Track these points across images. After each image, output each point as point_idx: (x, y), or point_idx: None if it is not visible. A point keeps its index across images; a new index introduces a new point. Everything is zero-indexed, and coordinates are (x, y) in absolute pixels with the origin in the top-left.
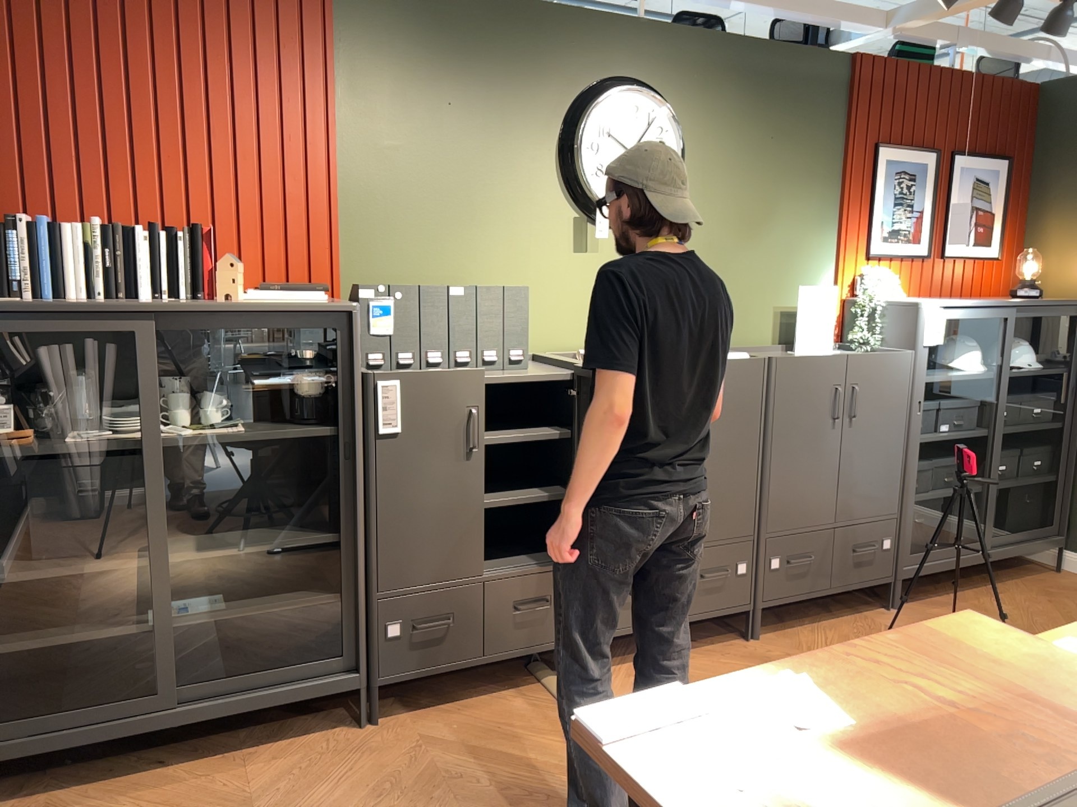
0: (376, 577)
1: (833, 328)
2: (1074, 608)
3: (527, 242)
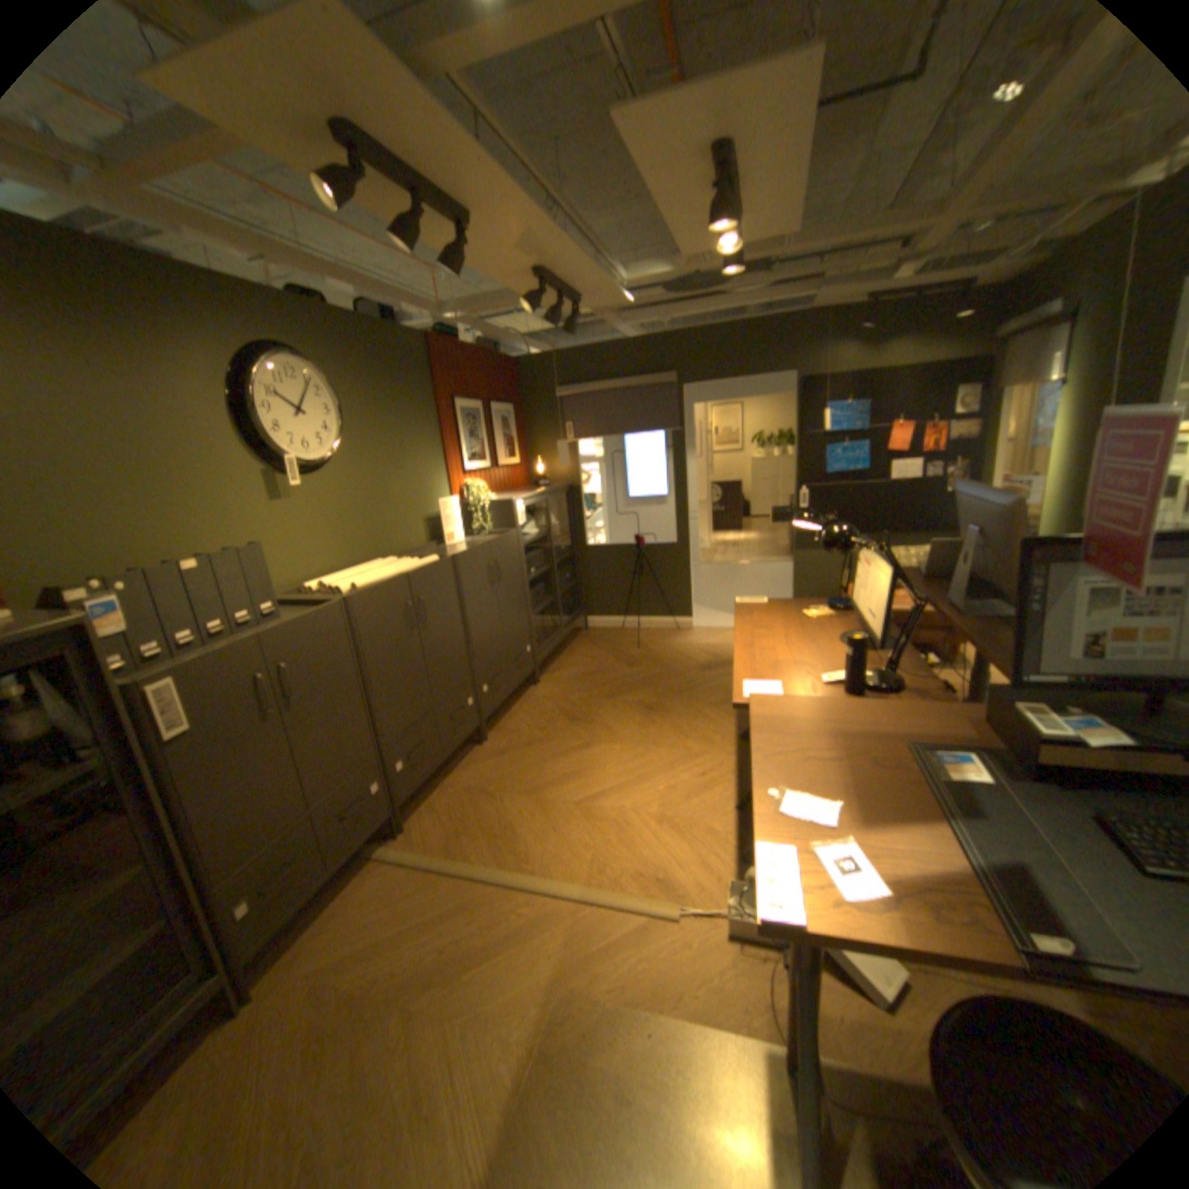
0: (210, 875)
1: (462, 524)
2: (607, 647)
3: (225, 499)
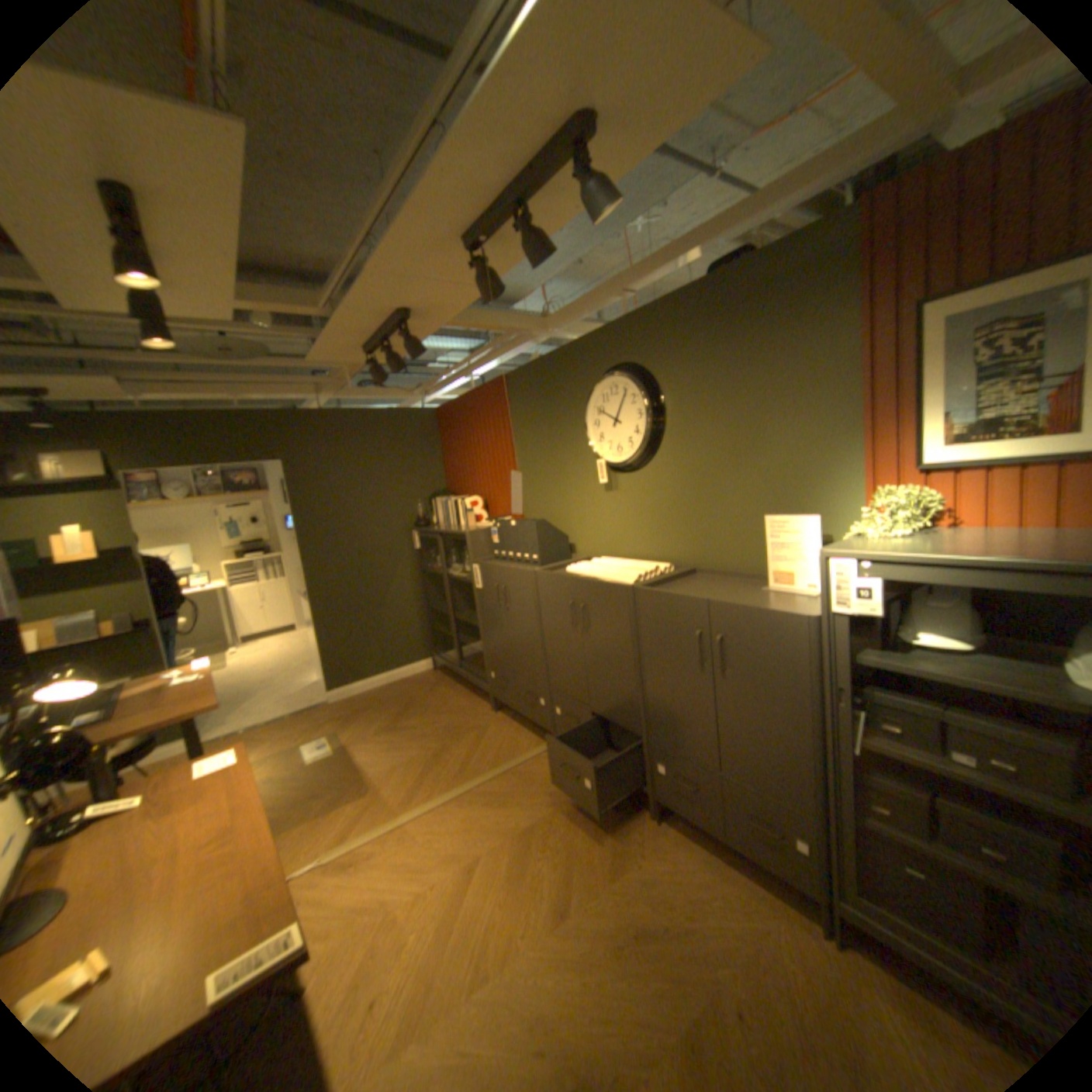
0: (486, 649)
1: (820, 566)
2: None
3: (582, 489)
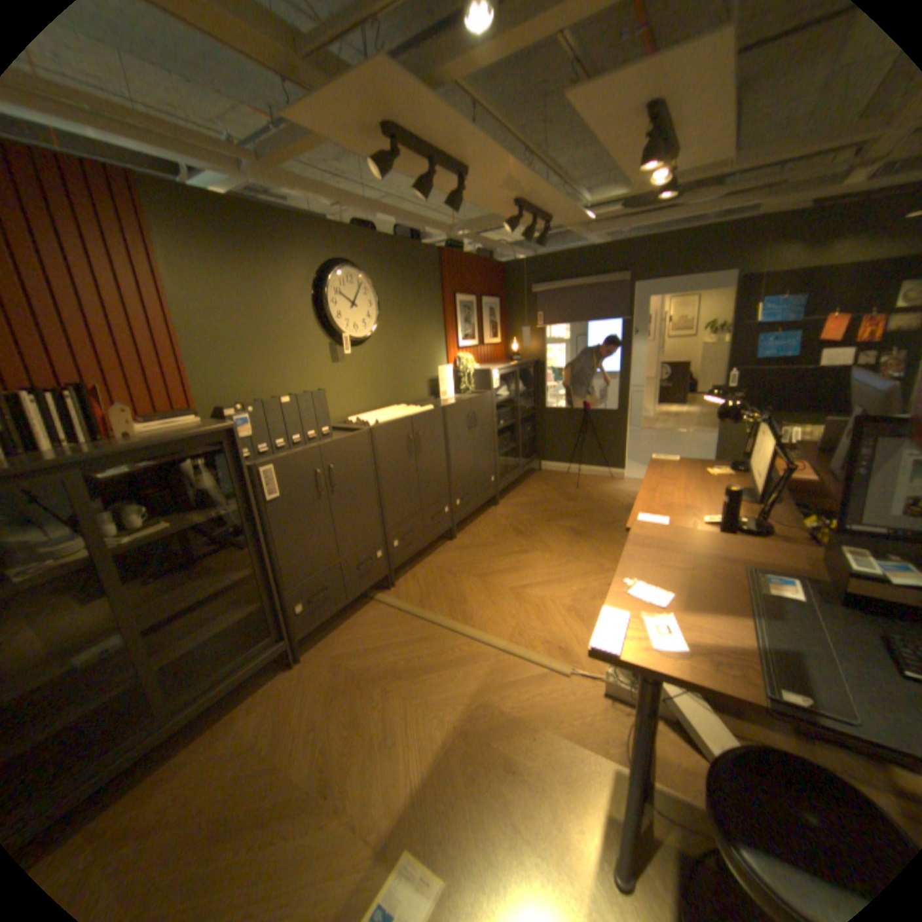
0: (284, 583)
1: (453, 385)
2: (553, 485)
3: (307, 361)
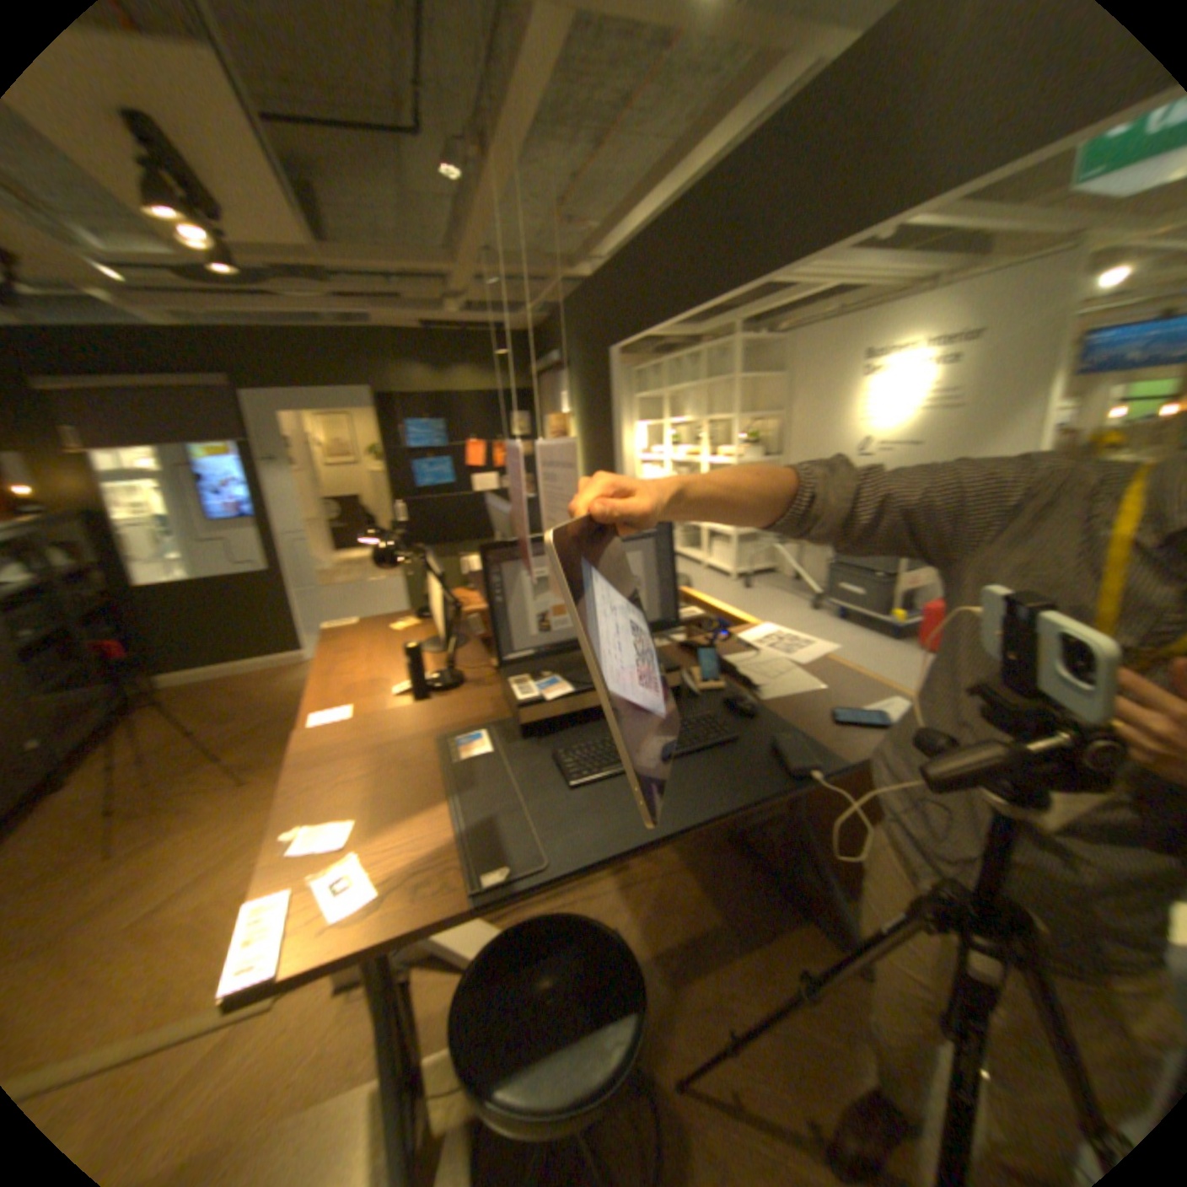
0: None
1: None
2: (192, 706)
3: None
